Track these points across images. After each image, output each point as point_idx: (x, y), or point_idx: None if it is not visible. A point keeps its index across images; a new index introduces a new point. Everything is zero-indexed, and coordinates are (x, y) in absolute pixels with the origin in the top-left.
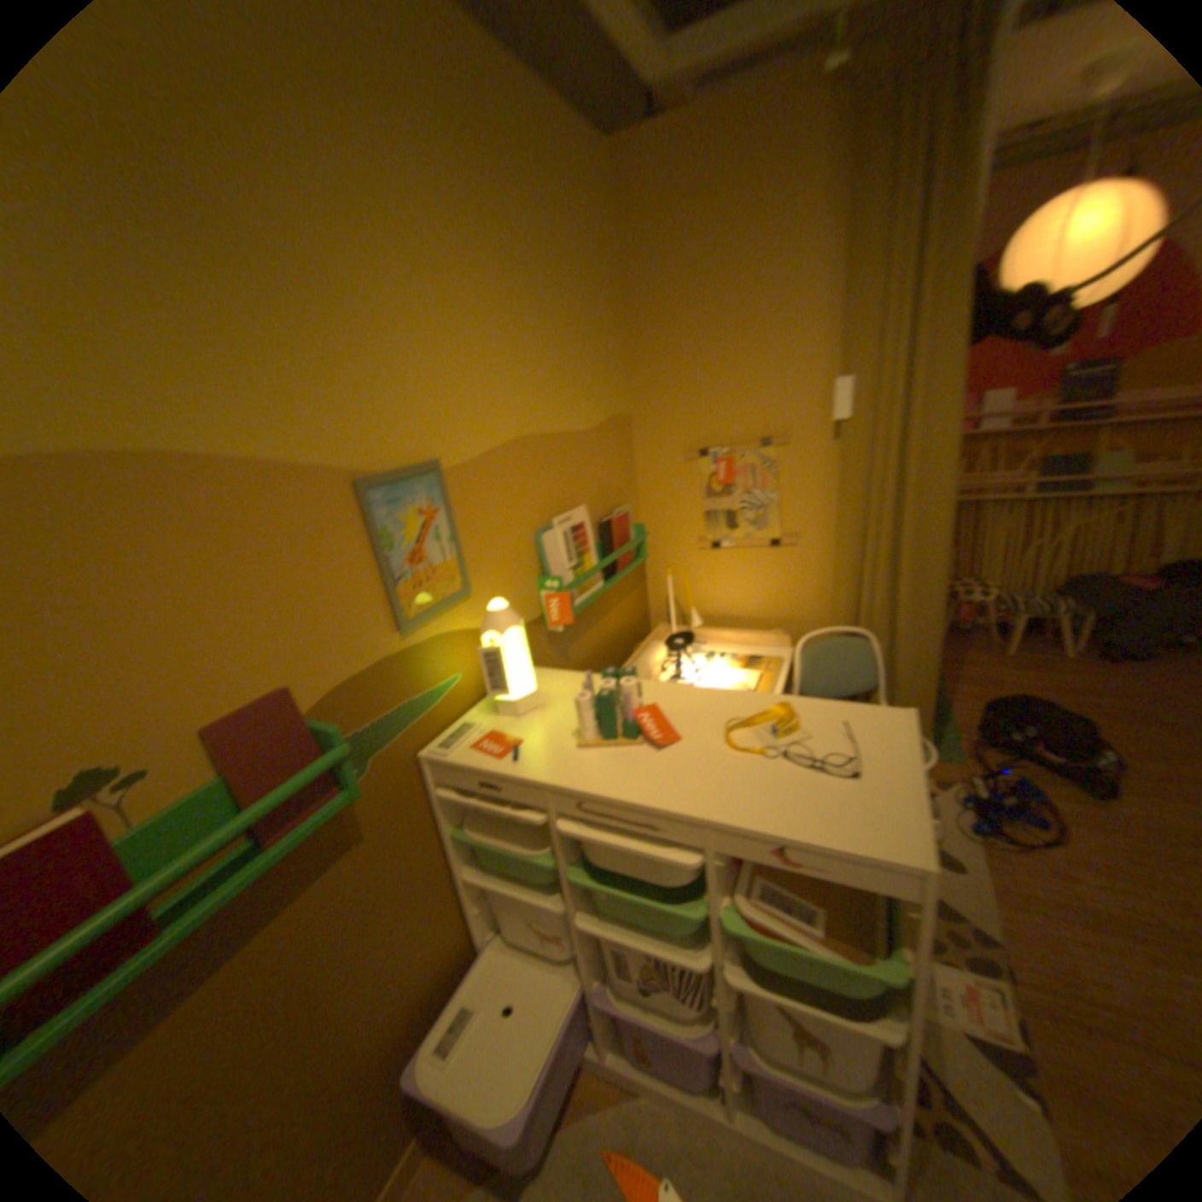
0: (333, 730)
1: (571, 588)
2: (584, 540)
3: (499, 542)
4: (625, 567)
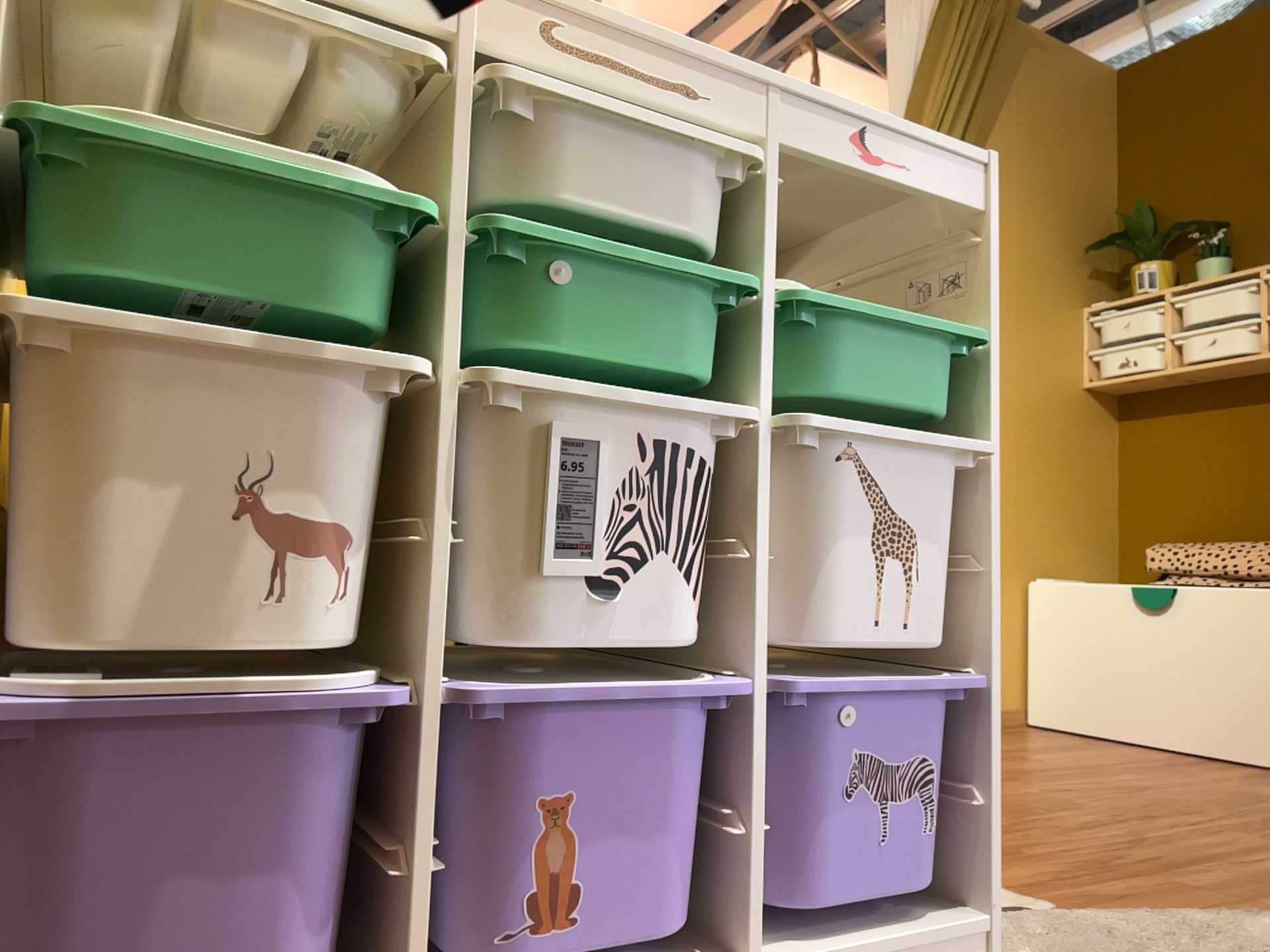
0: None
1: None
2: None
3: None
4: None
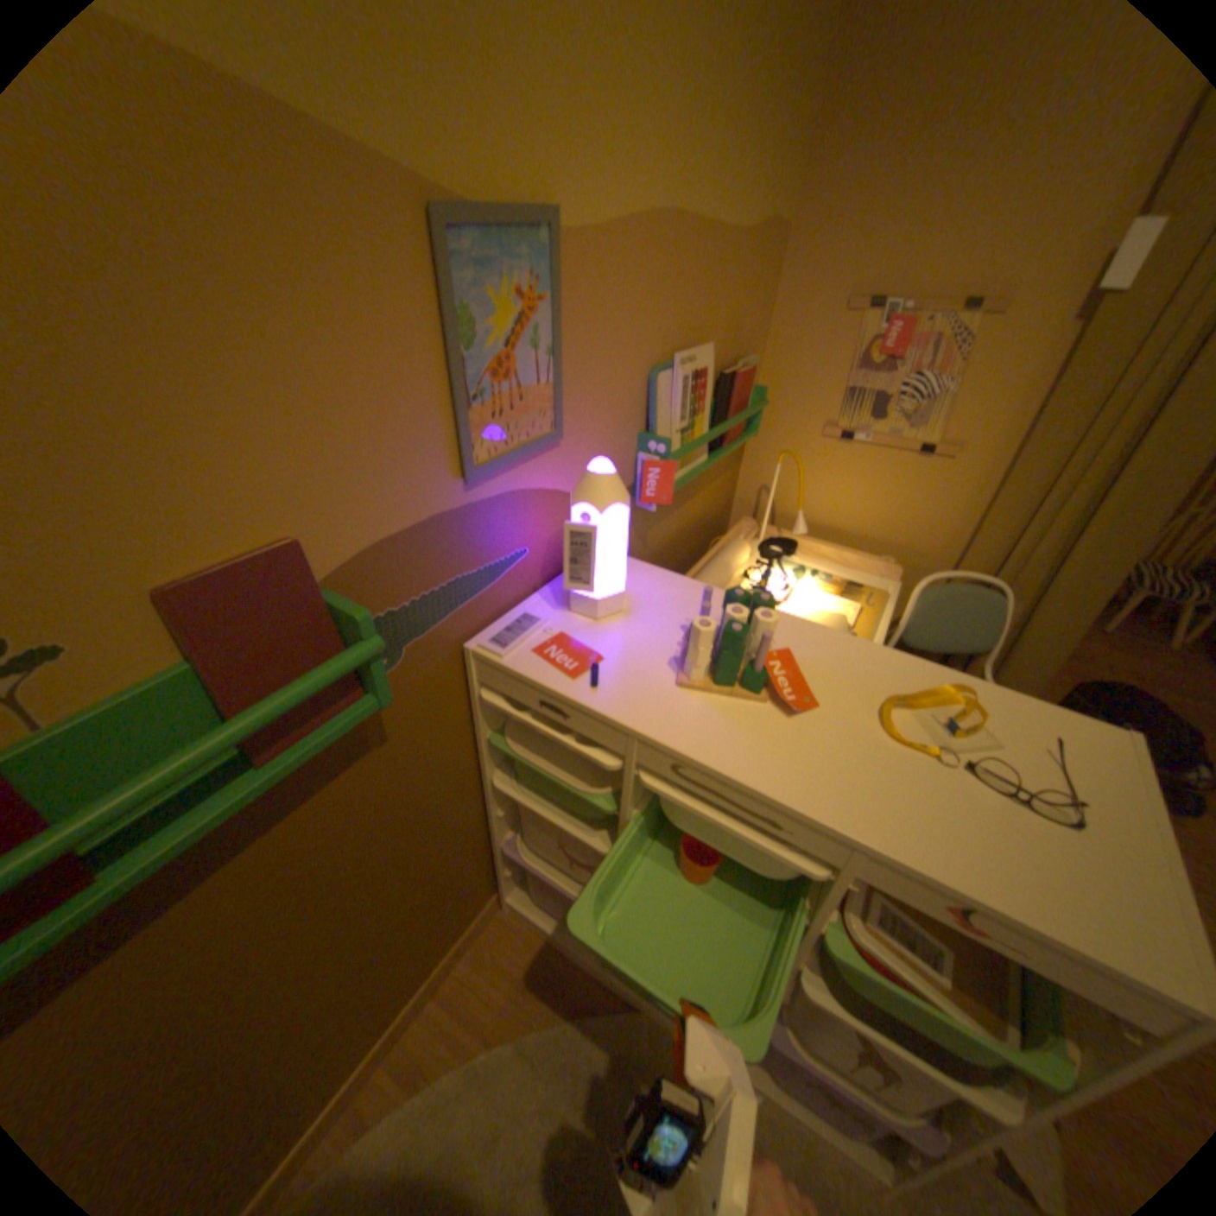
0: (361, 618)
1: (679, 458)
2: (701, 395)
3: (606, 373)
4: (733, 442)
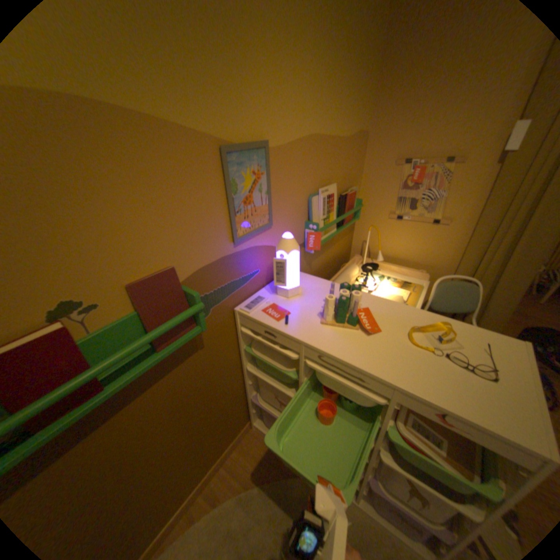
0: (195, 296)
1: (322, 231)
2: (331, 204)
3: (290, 199)
4: (347, 223)
